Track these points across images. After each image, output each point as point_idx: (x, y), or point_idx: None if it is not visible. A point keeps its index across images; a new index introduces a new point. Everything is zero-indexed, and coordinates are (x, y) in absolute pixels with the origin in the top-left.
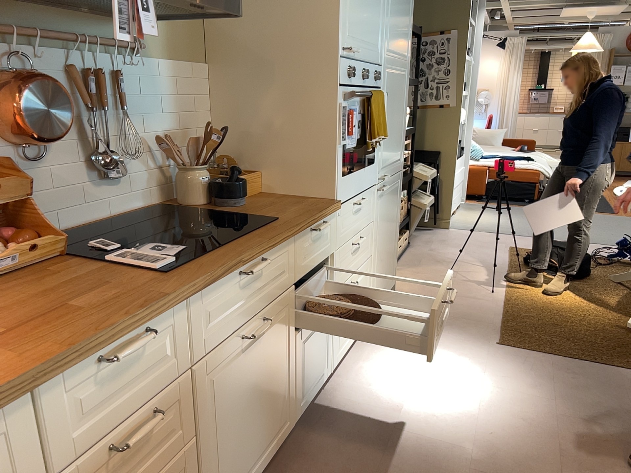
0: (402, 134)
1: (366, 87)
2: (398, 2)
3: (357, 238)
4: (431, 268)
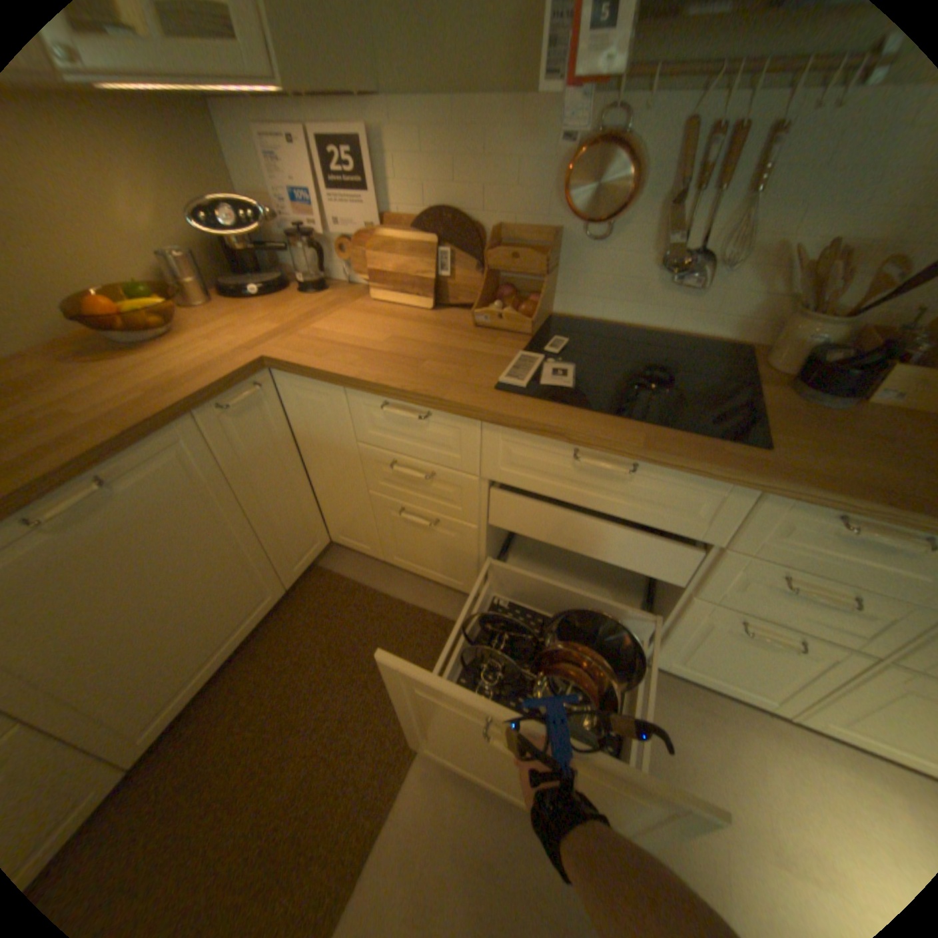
0: None
1: None
2: None
3: None
4: None
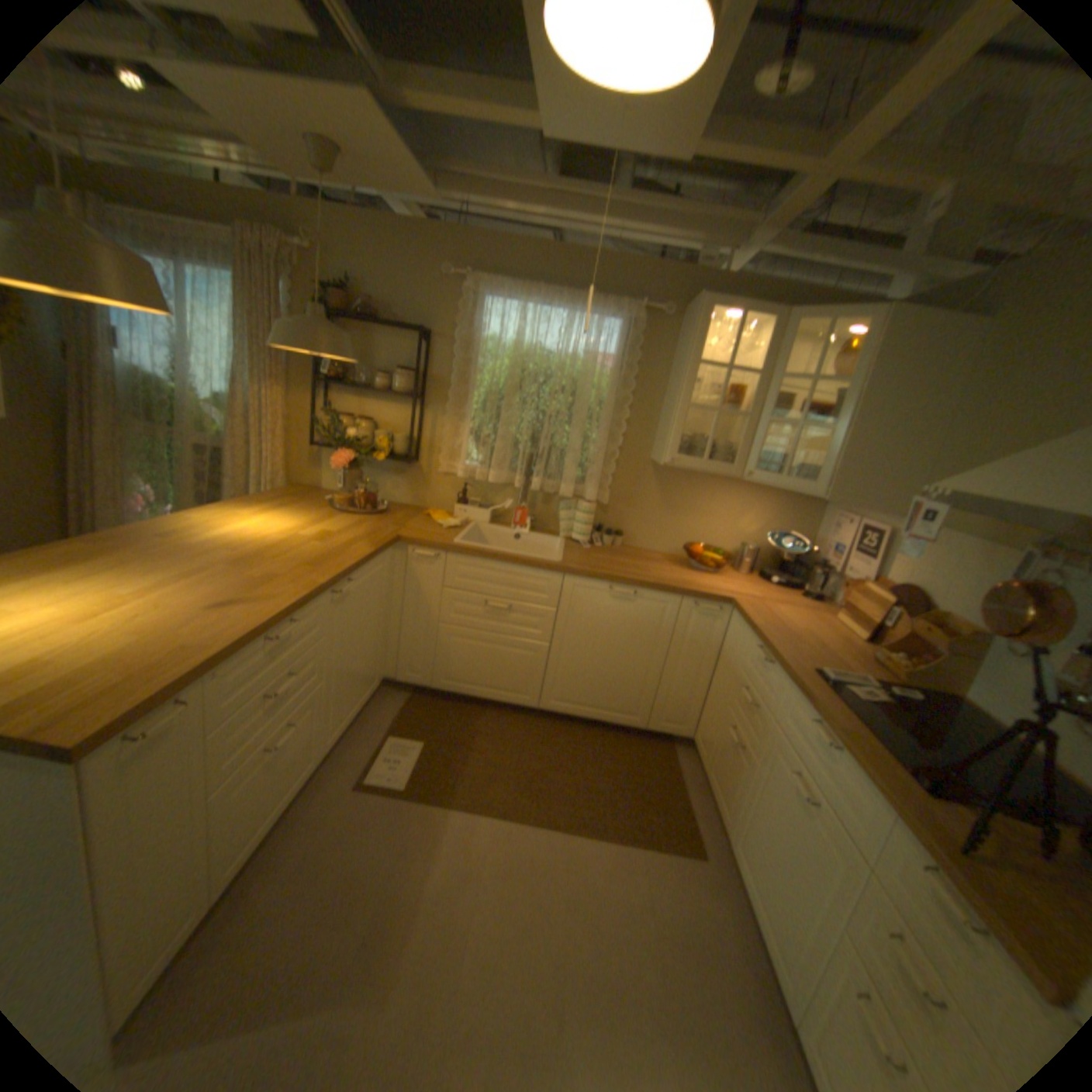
0: None
1: None
2: None
3: None
4: None
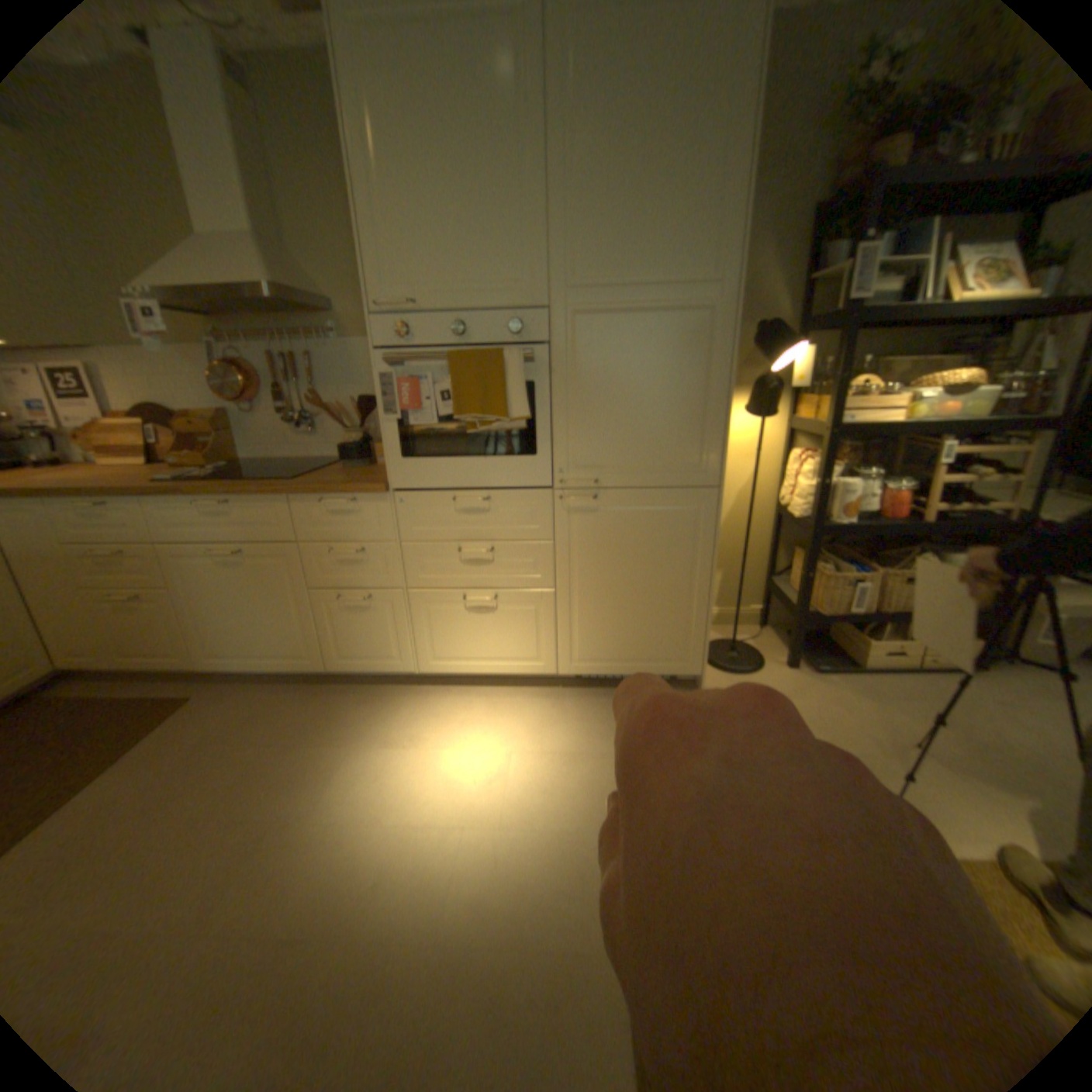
0: (707, 419)
1: (490, 342)
2: (623, 177)
3: (478, 545)
4: (891, 719)
